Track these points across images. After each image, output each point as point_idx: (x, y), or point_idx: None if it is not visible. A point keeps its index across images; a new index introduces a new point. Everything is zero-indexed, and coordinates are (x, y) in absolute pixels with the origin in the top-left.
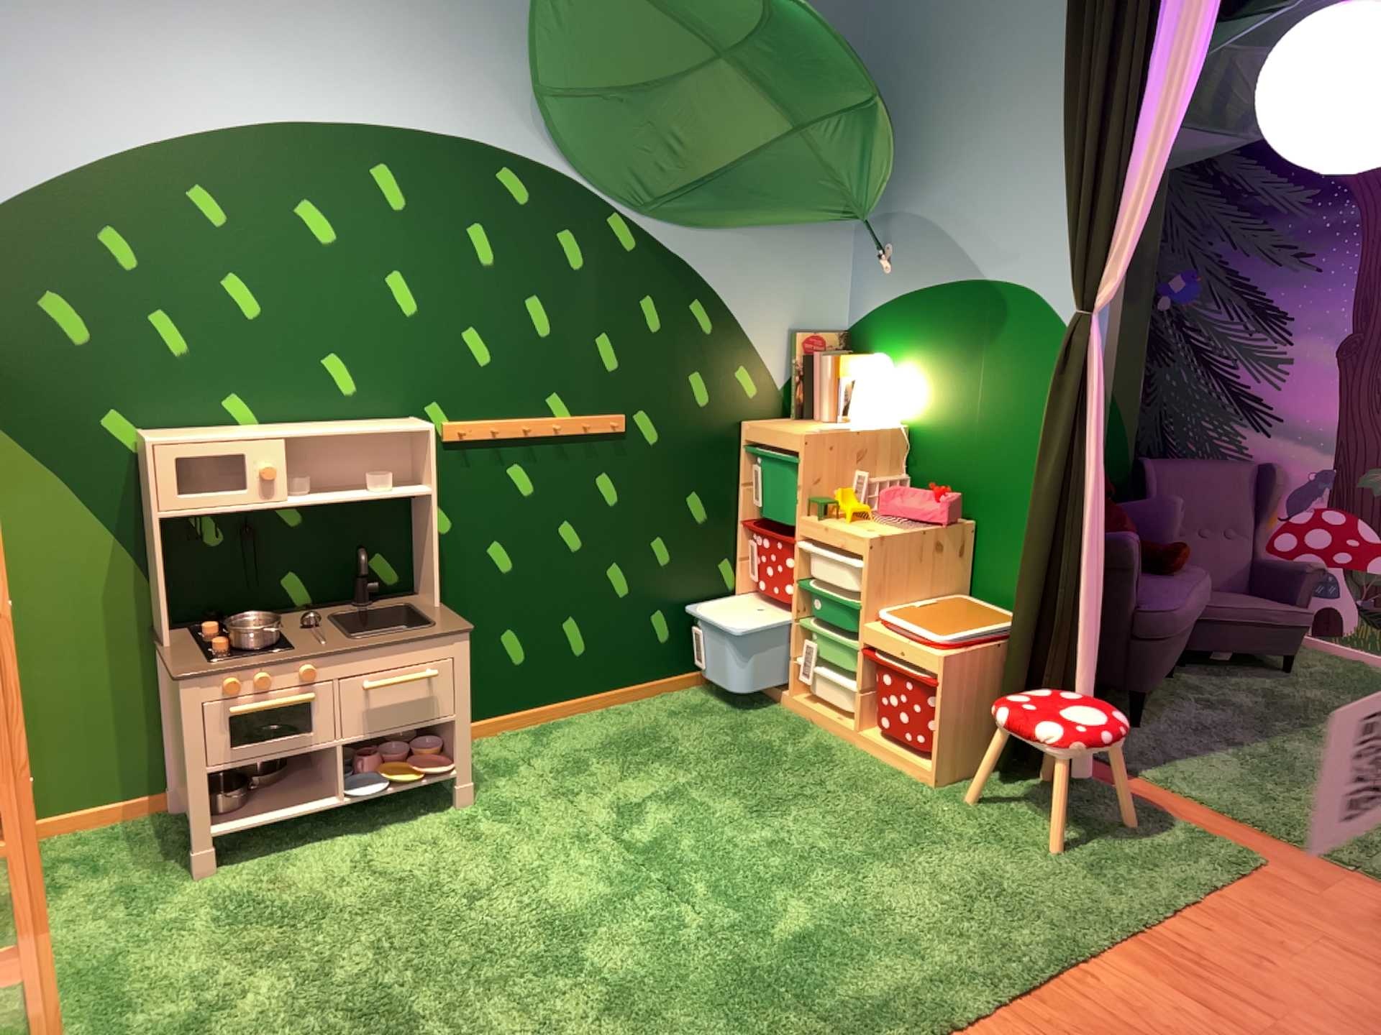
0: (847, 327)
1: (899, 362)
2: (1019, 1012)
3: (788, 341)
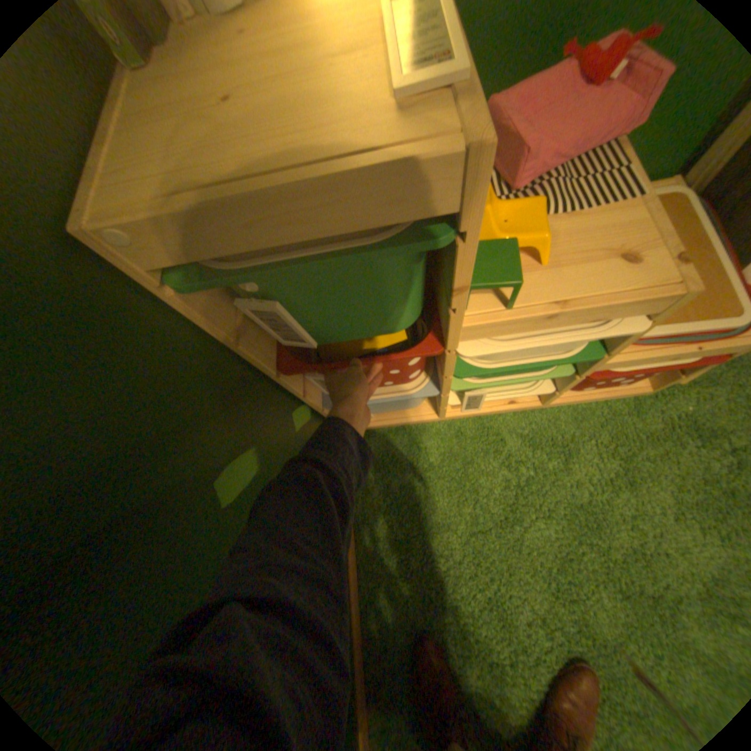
0: None
1: None
2: None
3: None
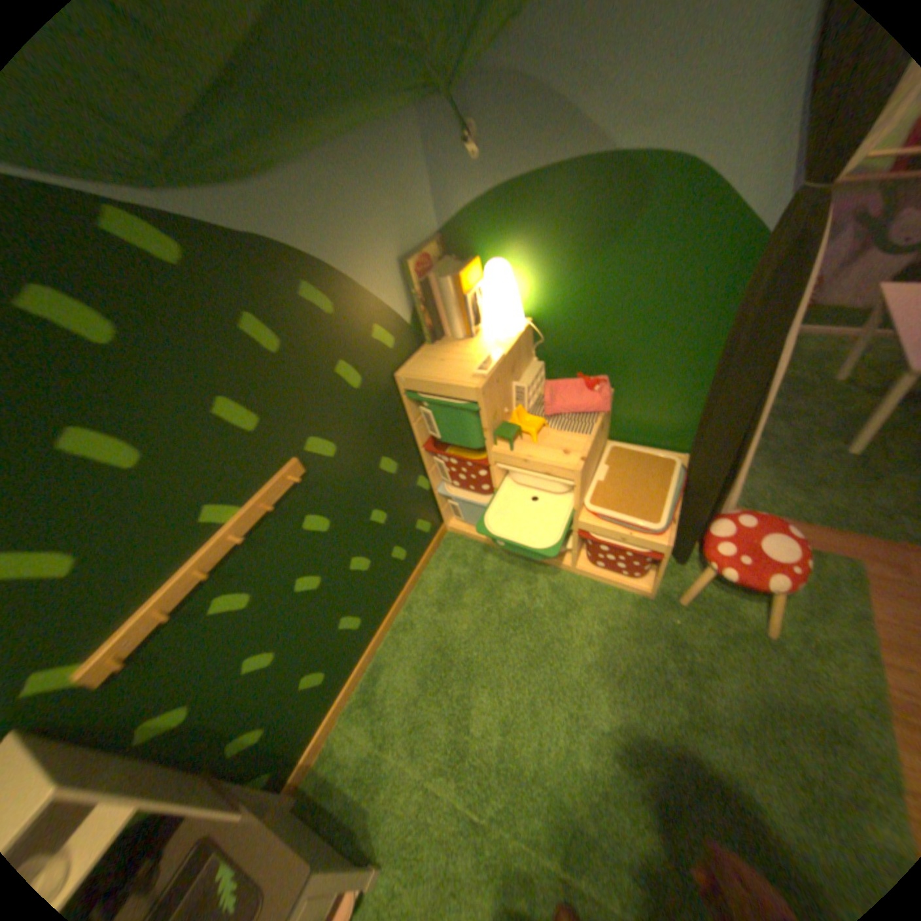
0: (439, 230)
1: (510, 259)
2: None
3: (402, 275)
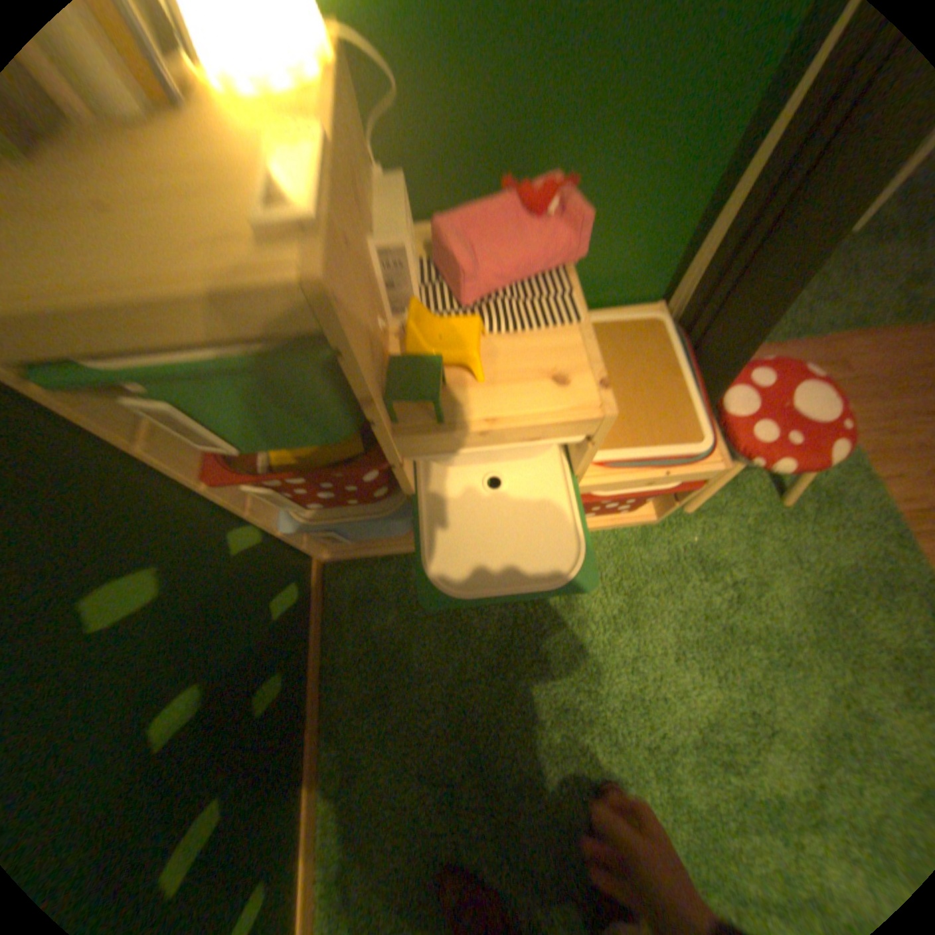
0: None
1: None
2: None
3: None
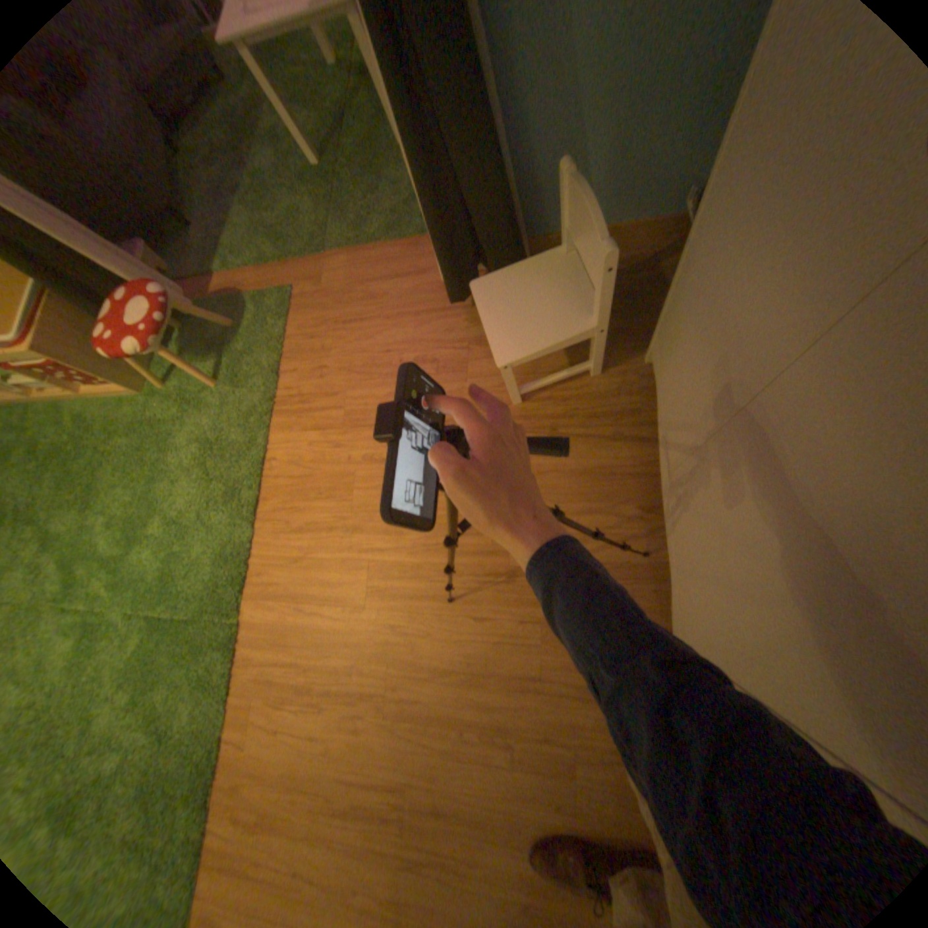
0: None
1: None
2: (259, 518)
3: None
